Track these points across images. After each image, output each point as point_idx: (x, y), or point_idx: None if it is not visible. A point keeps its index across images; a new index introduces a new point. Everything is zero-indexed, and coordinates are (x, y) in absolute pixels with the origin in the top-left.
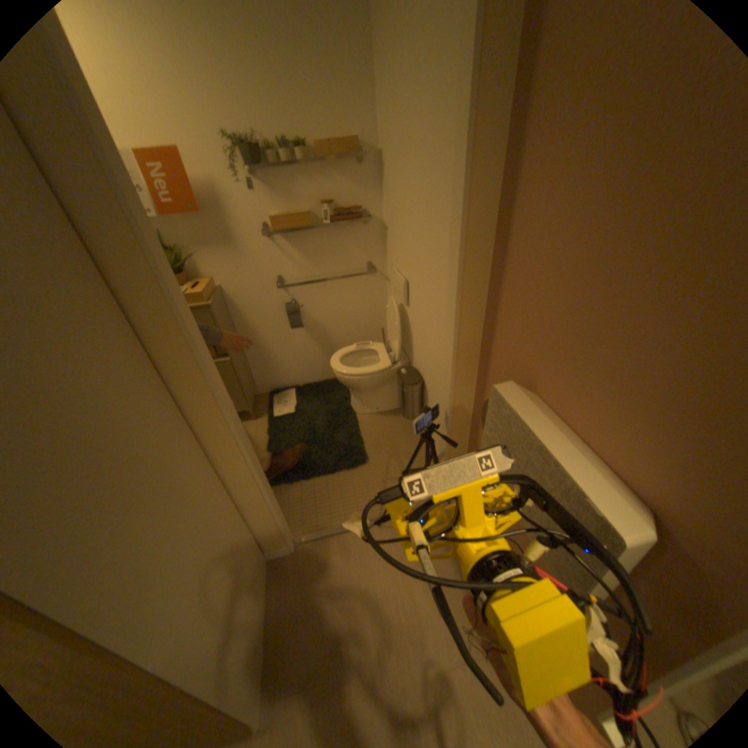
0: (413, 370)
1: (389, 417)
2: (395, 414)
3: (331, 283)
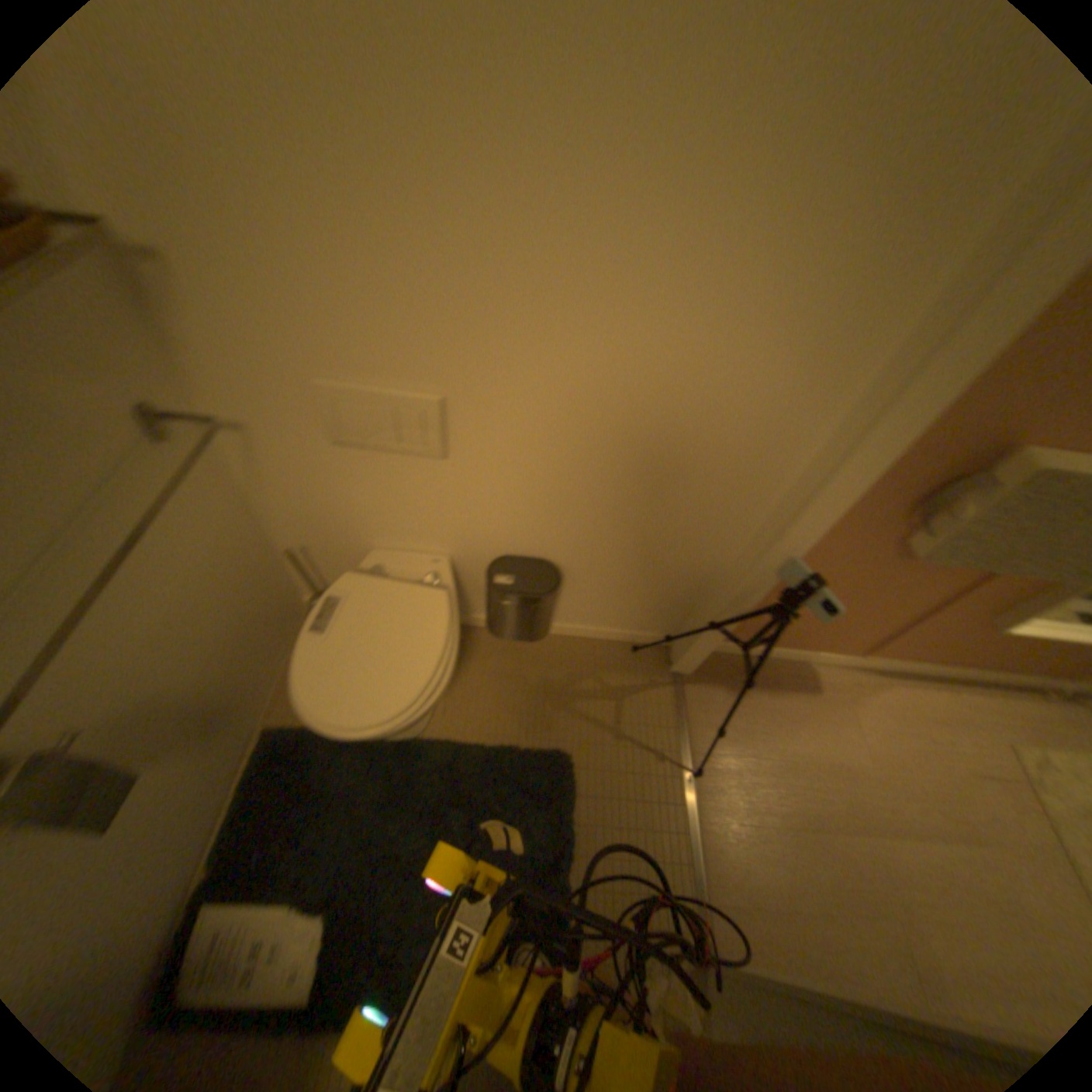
0: (506, 560)
1: (463, 670)
2: (460, 657)
3: (75, 563)
